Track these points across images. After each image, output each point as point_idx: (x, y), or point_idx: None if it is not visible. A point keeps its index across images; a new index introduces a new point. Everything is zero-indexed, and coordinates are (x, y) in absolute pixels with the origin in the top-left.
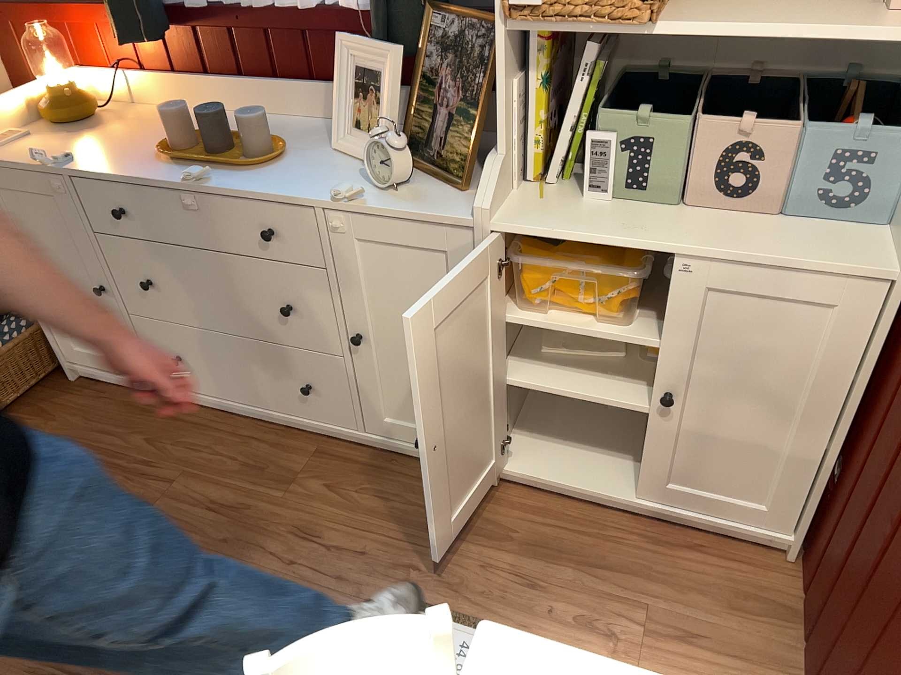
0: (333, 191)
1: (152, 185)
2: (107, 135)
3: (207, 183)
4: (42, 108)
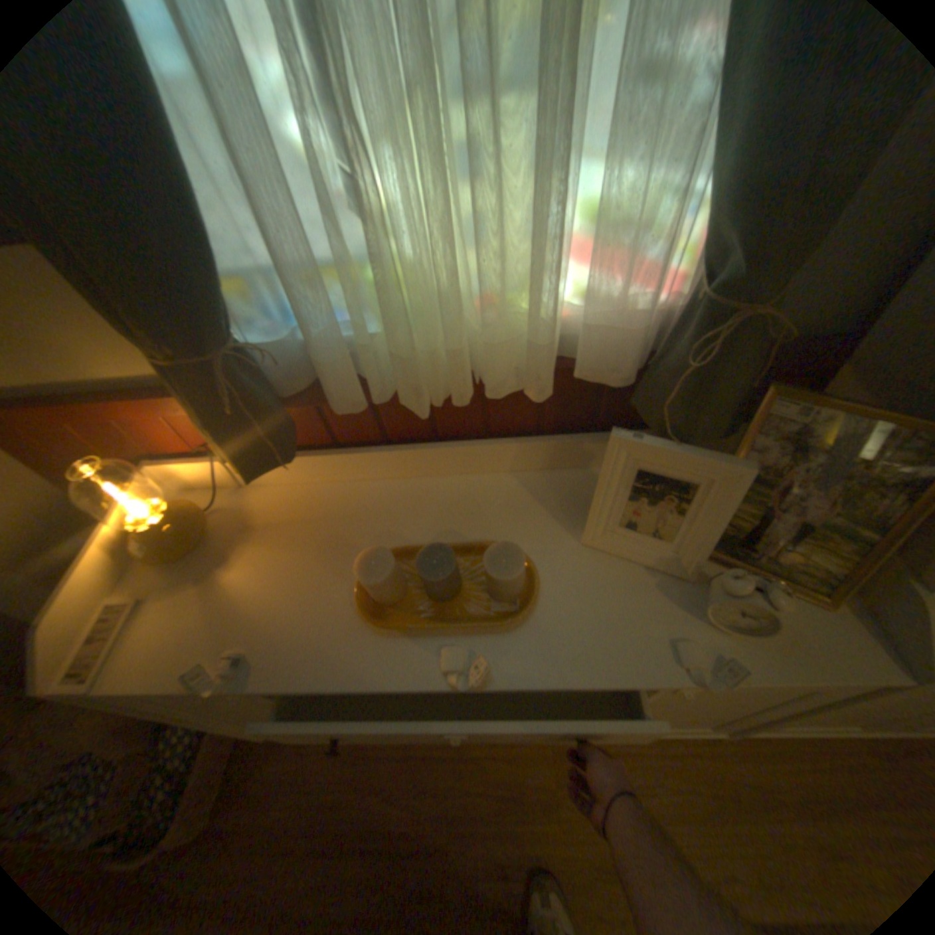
0: (678, 659)
1: (396, 687)
2: (253, 575)
3: (487, 679)
4: (134, 555)
